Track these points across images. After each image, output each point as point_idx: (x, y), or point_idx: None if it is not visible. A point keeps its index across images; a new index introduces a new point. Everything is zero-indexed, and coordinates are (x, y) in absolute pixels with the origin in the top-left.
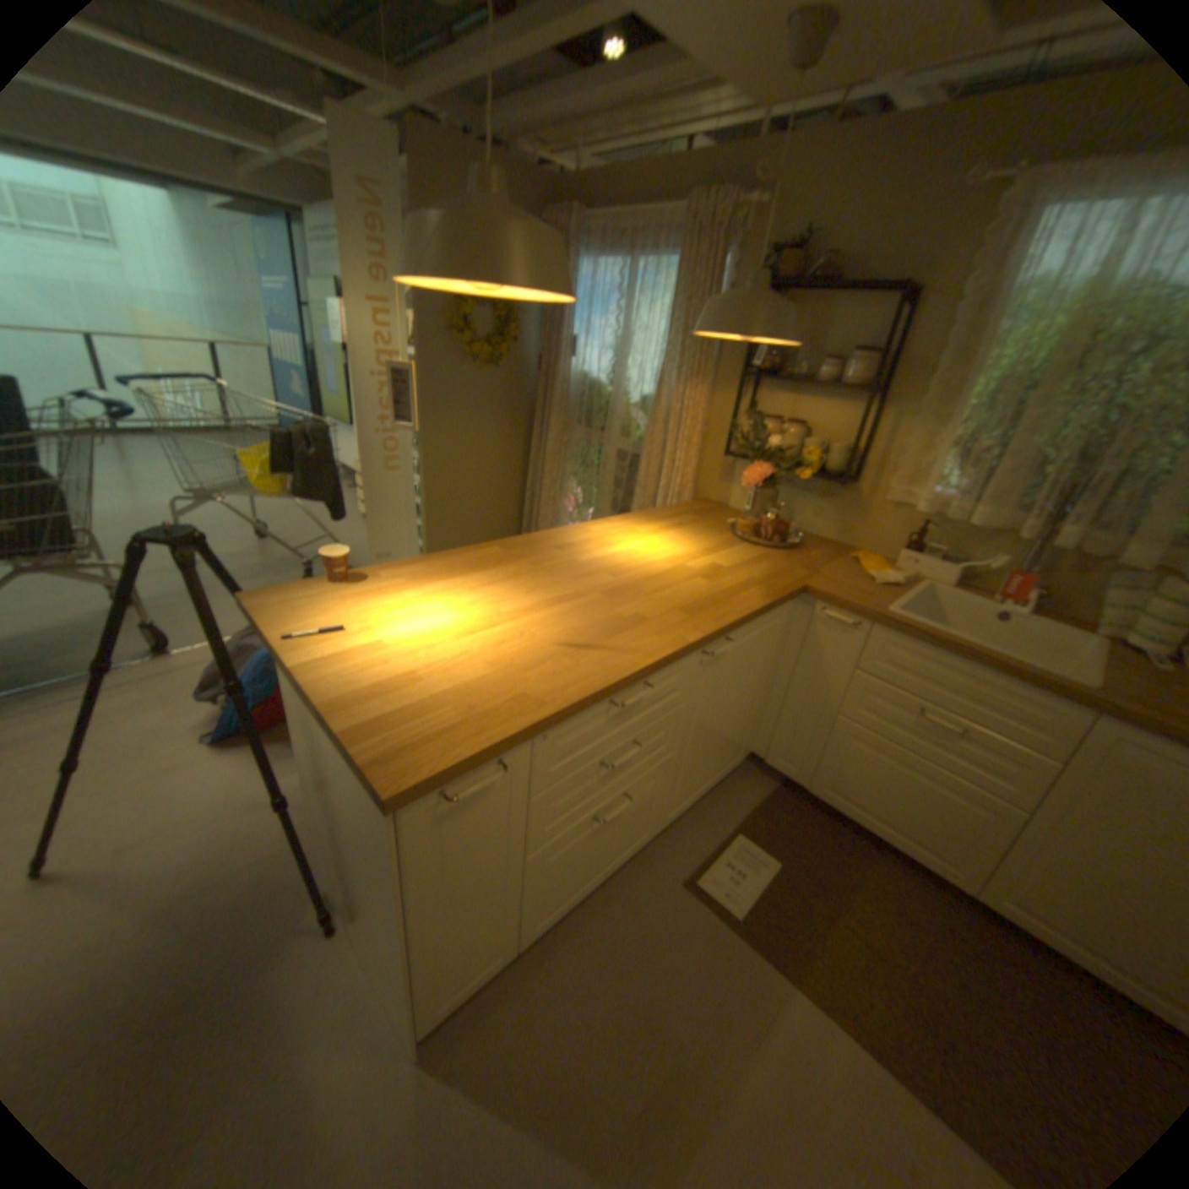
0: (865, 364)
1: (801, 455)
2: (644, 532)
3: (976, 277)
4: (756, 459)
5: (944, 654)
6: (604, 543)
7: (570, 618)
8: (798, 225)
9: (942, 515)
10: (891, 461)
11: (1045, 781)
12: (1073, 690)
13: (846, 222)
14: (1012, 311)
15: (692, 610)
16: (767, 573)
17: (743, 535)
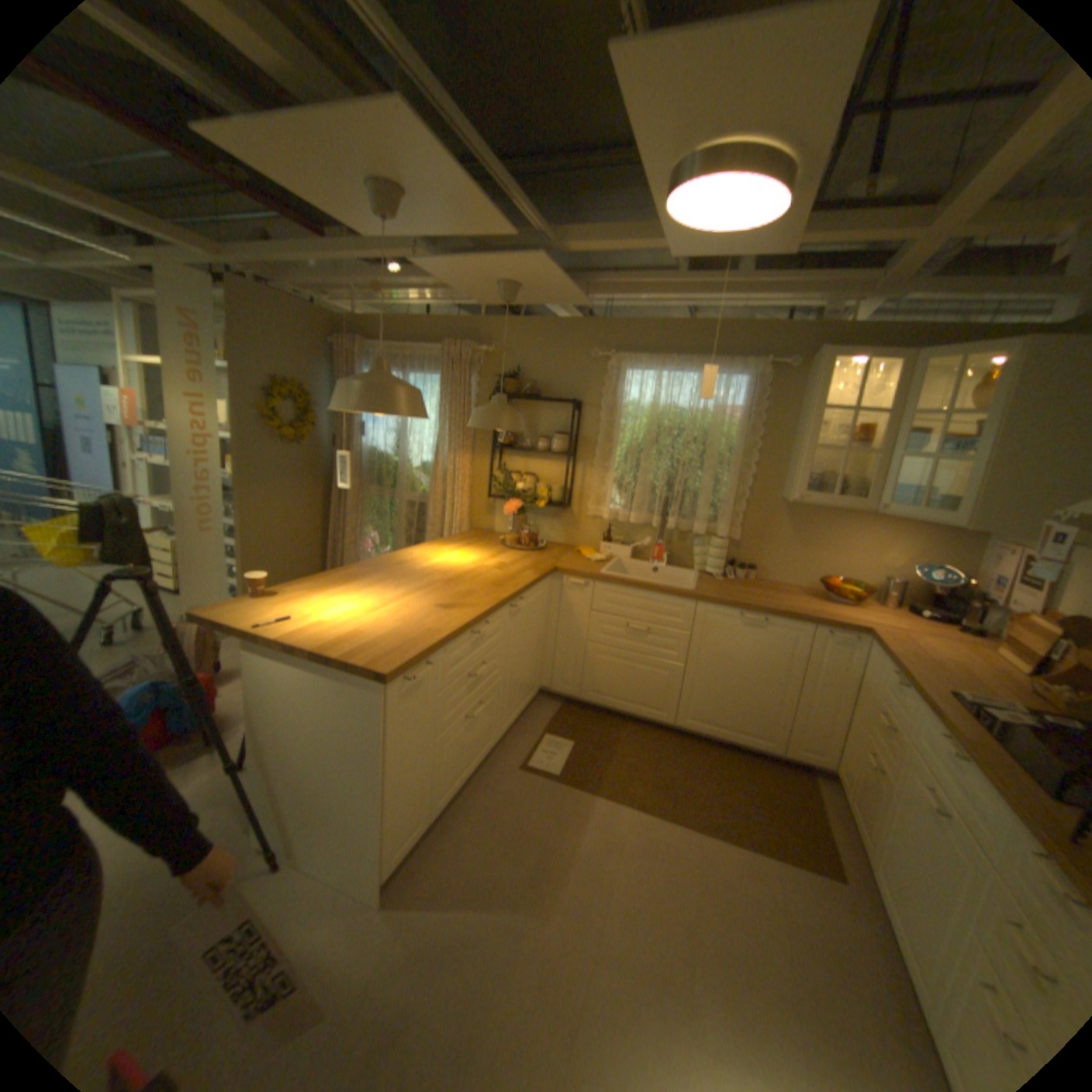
0: (561, 442)
1: (536, 494)
2: (448, 550)
3: (604, 400)
4: (509, 499)
5: (629, 590)
6: (426, 559)
7: (429, 596)
8: (510, 366)
9: (615, 521)
10: (584, 494)
11: (685, 644)
12: (683, 593)
13: (536, 367)
14: (623, 417)
15: (497, 585)
16: (531, 564)
17: (510, 545)
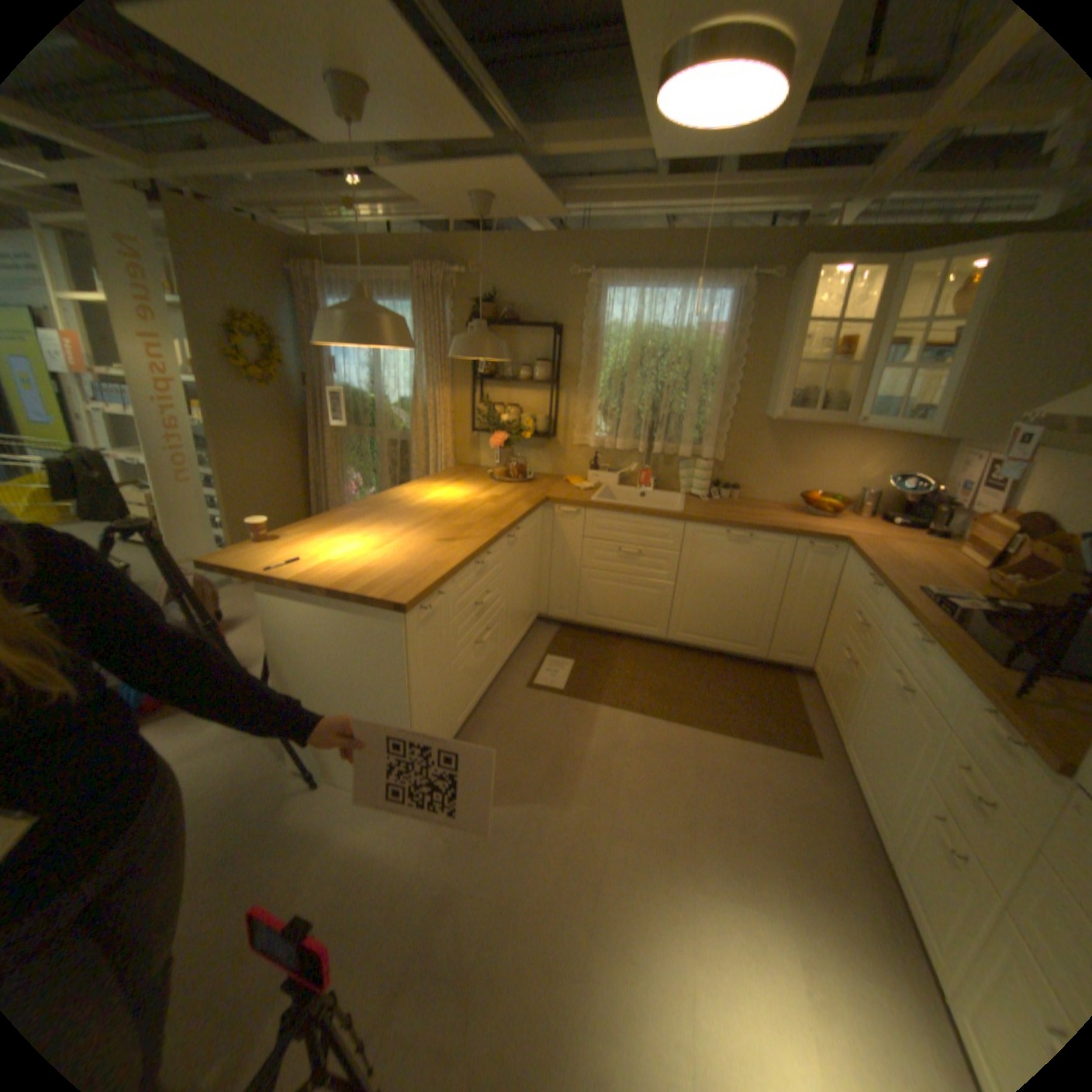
0: (543, 370)
1: (521, 426)
2: (438, 487)
3: (585, 323)
4: (494, 432)
5: (620, 516)
6: (418, 496)
7: (430, 532)
8: (485, 289)
9: (601, 449)
10: (569, 423)
11: (674, 563)
12: (672, 515)
13: (513, 289)
14: (605, 340)
15: (493, 517)
16: (523, 496)
17: (499, 479)
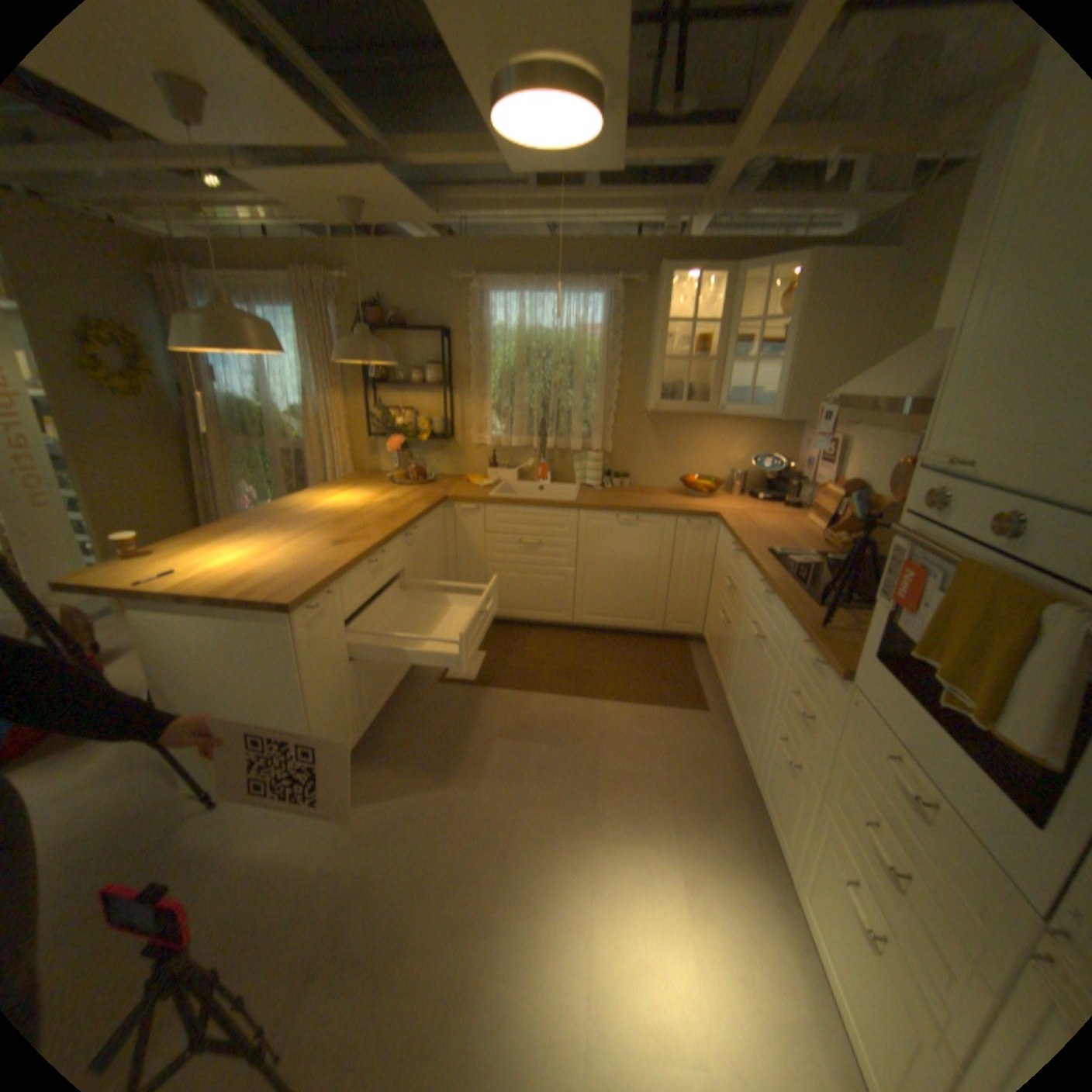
0: (435, 373)
1: (417, 429)
2: (334, 494)
3: (471, 327)
4: (391, 436)
5: (517, 510)
6: (312, 504)
7: (321, 537)
8: (369, 295)
9: (499, 448)
10: (466, 425)
11: (572, 551)
12: (565, 505)
13: (397, 295)
14: (492, 344)
15: (389, 519)
16: (422, 497)
17: (399, 483)
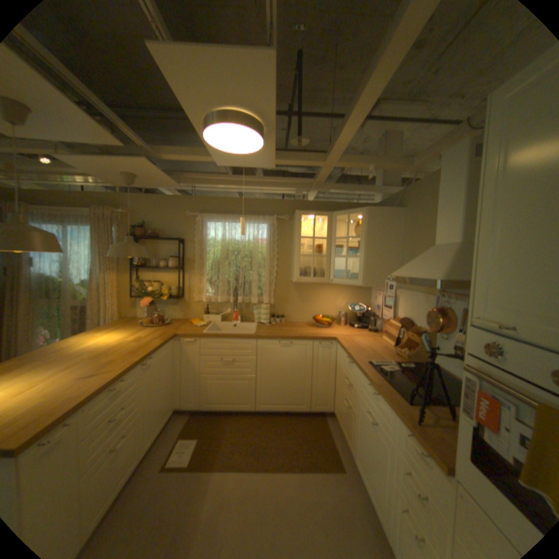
0: (173, 262)
1: (160, 293)
2: (99, 335)
3: (196, 238)
4: (144, 297)
5: (220, 340)
6: (79, 344)
7: (75, 372)
8: (138, 221)
9: (210, 302)
10: (191, 289)
11: (253, 364)
12: (249, 336)
13: (155, 221)
14: (207, 247)
15: (132, 353)
16: (159, 335)
17: (146, 325)
